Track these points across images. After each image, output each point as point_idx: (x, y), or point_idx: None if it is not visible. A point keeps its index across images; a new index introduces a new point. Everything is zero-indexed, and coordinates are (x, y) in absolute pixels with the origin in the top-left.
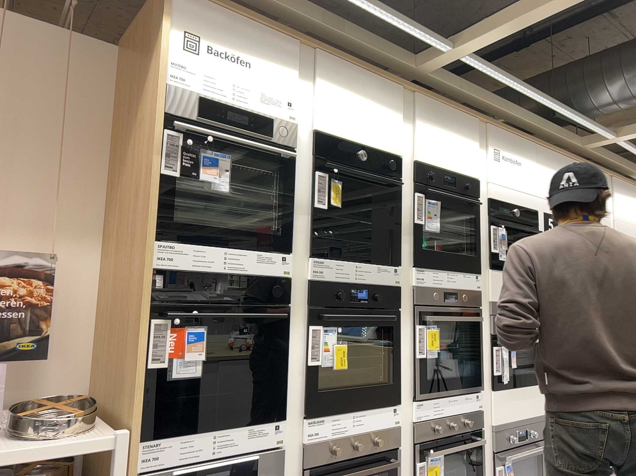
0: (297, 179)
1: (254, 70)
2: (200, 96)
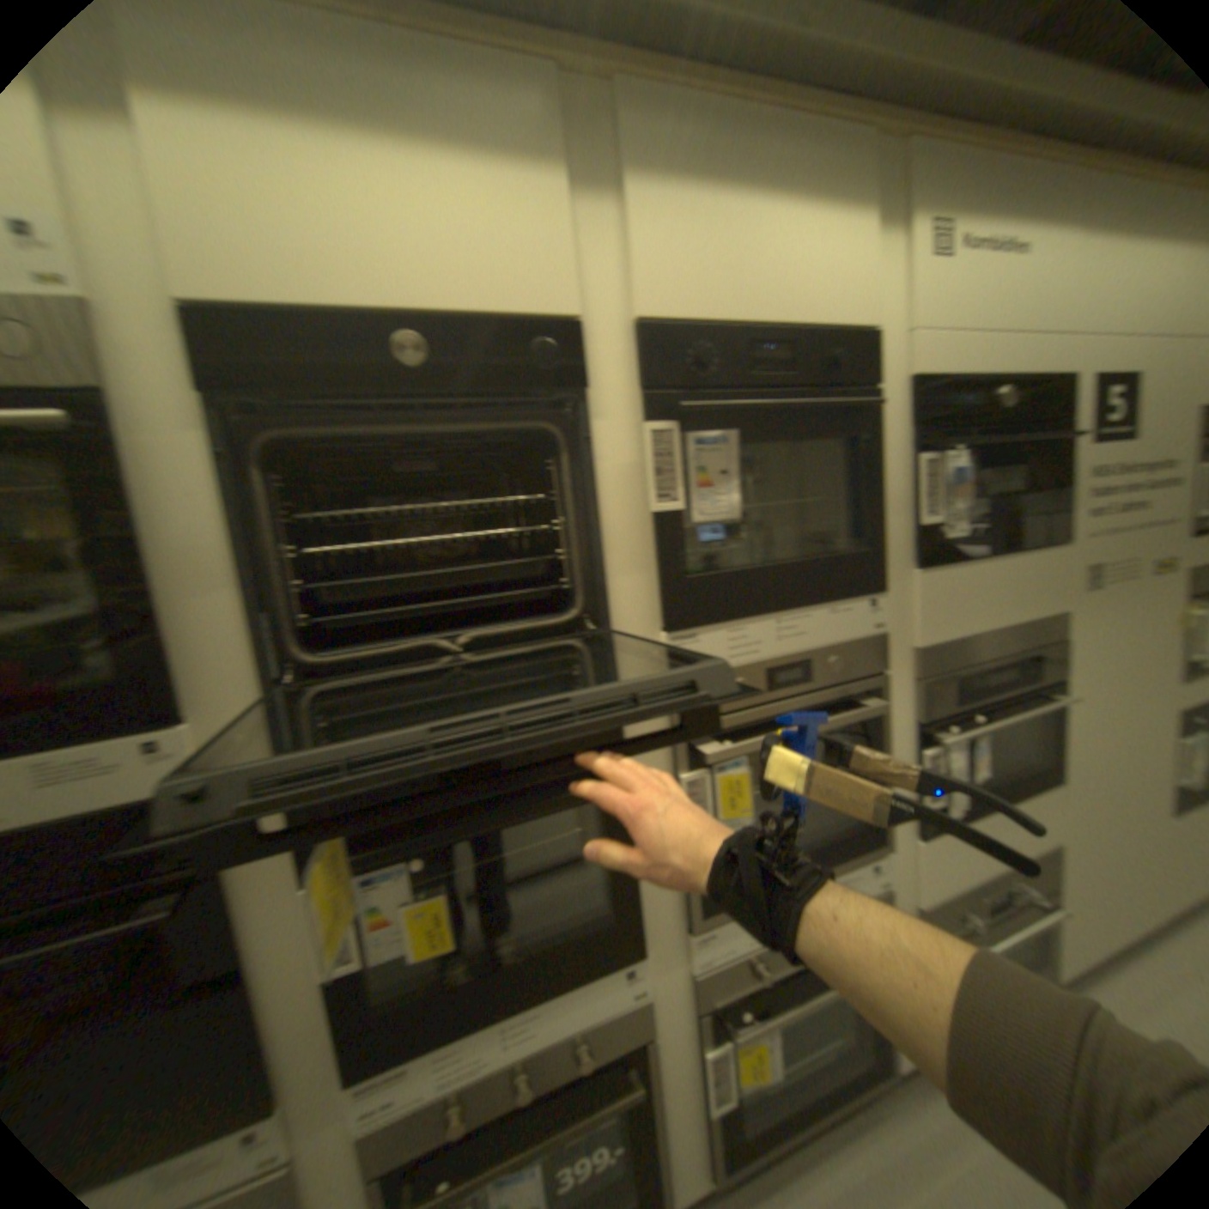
0: (143, 480)
1: None
2: None
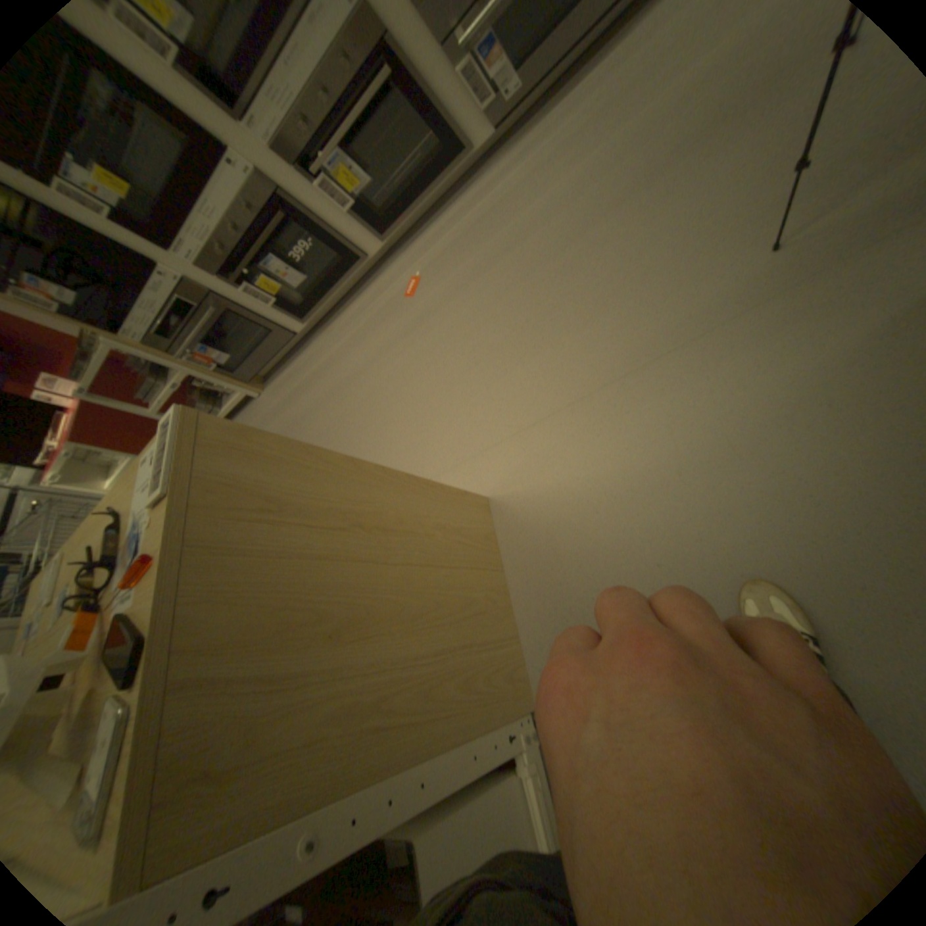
0: None
1: None
2: None
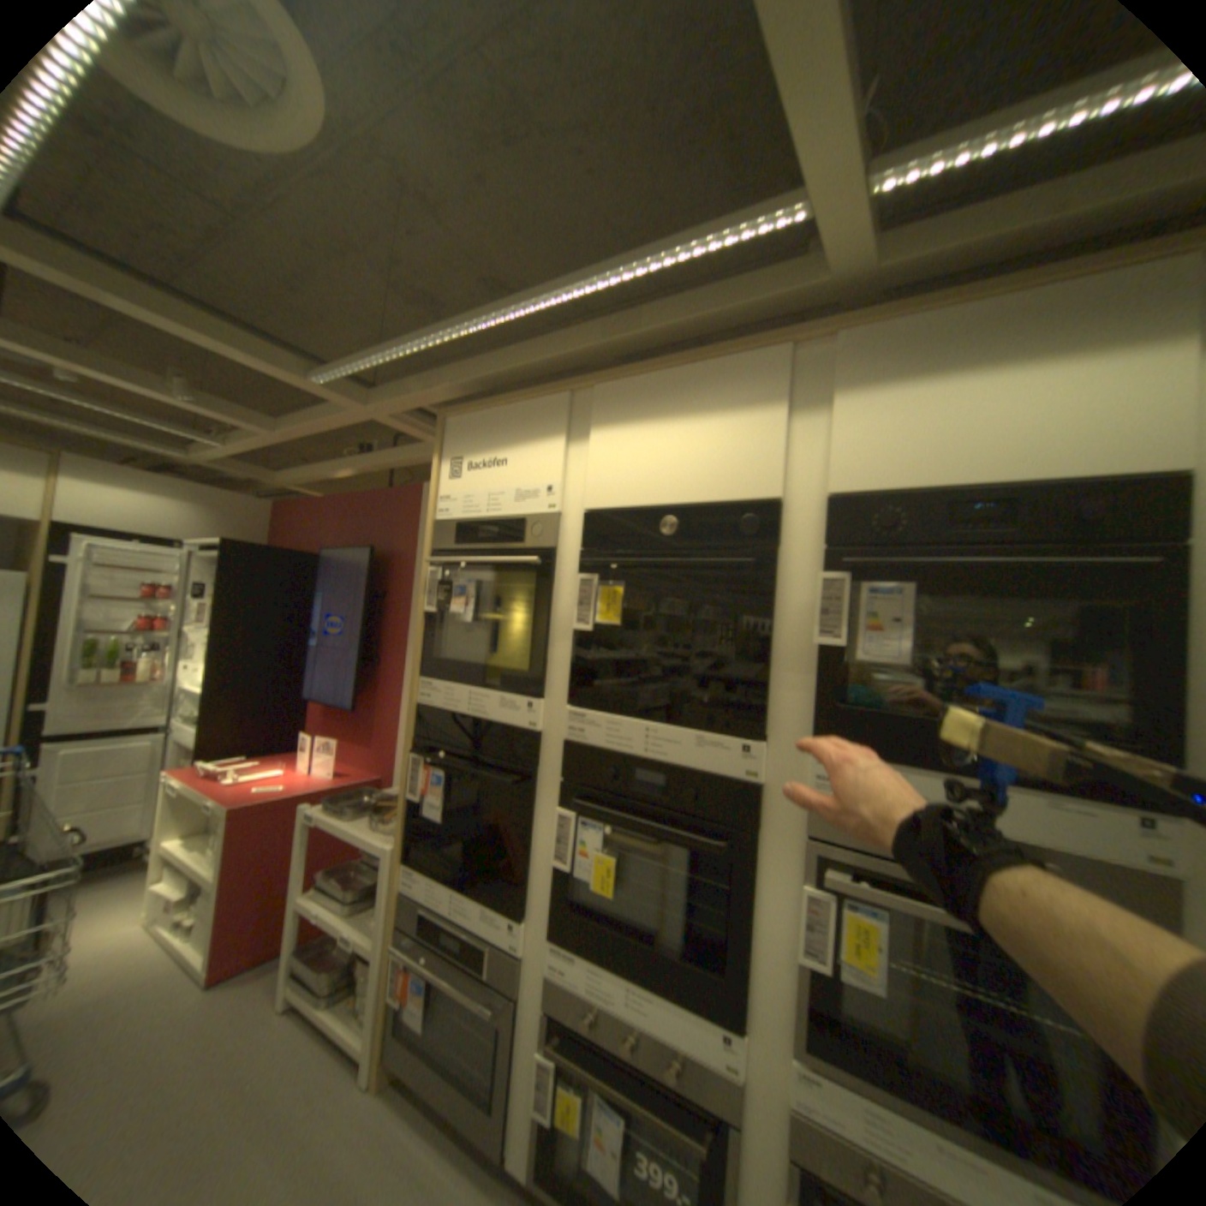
0: (555, 588)
1: (503, 457)
2: (451, 516)
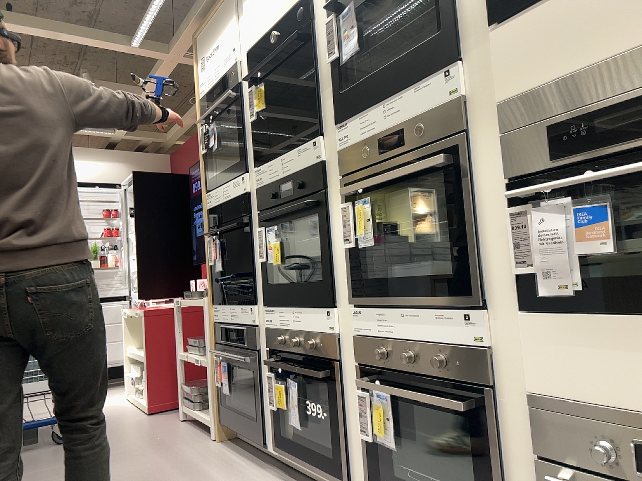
0: (243, 105)
1: (217, 45)
2: (204, 93)
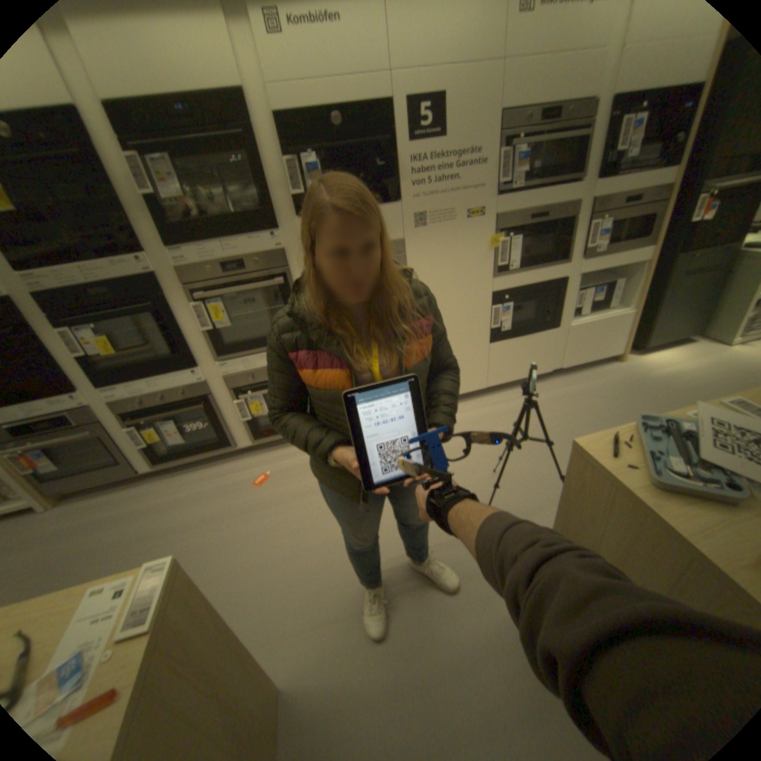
0: None
1: None
2: None
